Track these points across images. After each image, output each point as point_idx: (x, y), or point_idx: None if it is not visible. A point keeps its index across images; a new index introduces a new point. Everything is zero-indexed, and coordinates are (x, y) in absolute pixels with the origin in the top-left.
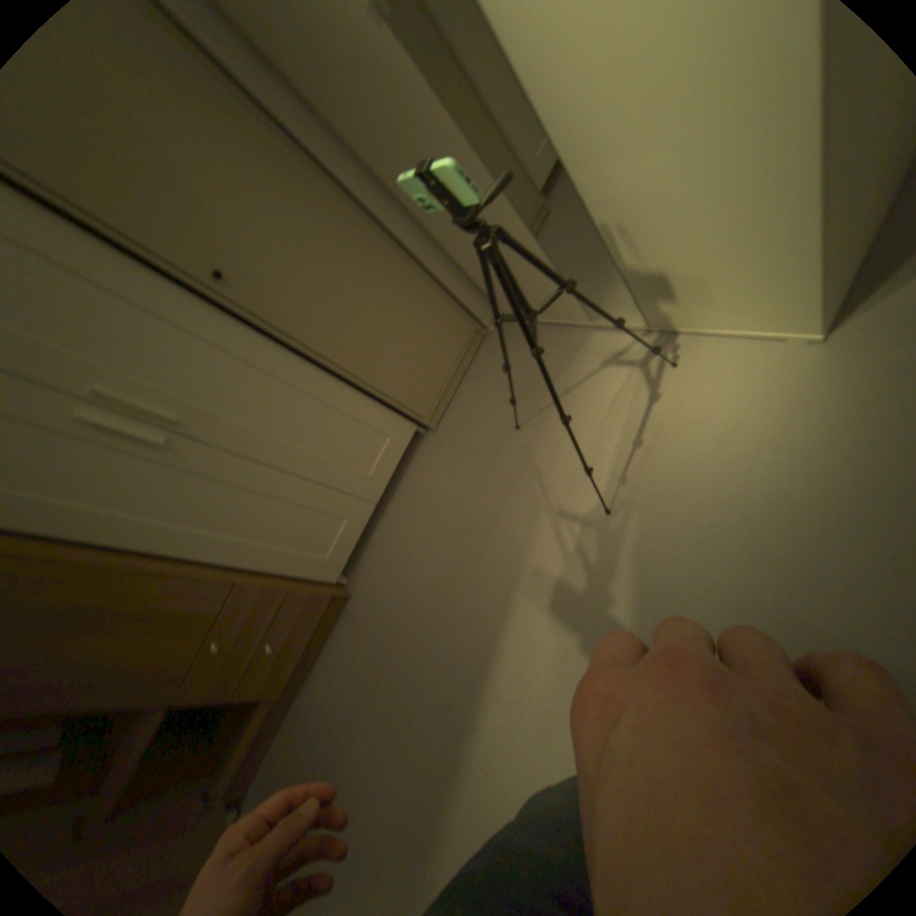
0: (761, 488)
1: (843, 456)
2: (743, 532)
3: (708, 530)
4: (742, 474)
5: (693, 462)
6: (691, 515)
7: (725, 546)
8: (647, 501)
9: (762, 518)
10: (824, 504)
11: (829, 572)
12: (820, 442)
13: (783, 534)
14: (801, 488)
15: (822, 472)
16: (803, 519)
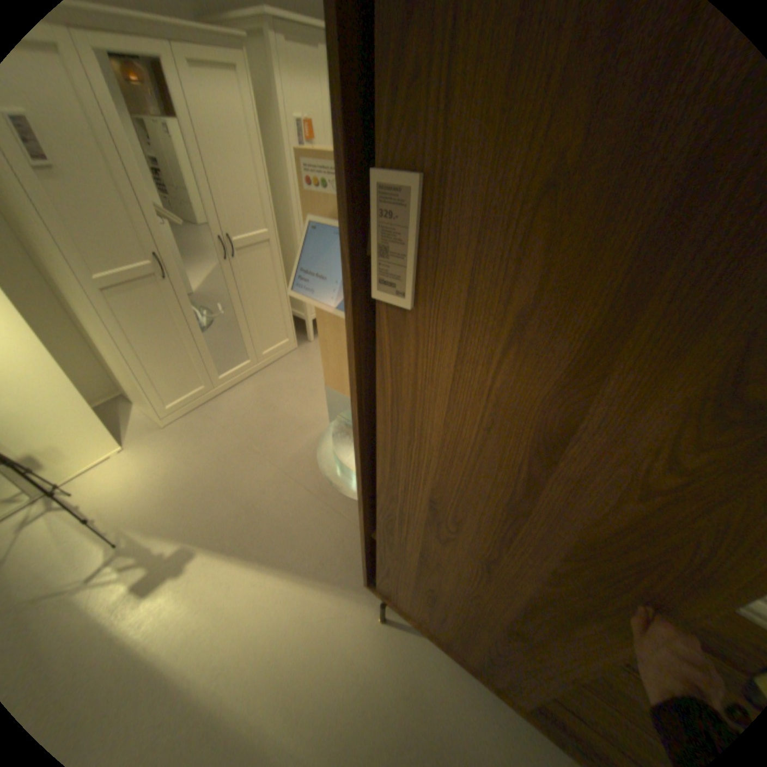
0: (158, 484)
1: (167, 461)
2: (170, 494)
3: (160, 505)
4: (148, 488)
5: (126, 503)
6: (149, 510)
7: (170, 501)
8: (126, 527)
9: (169, 487)
10: (177, 470)
11: (199, 475)
12: (157, 464)
13: (179, 483)
14: (168, 473)
15: (167, 467)
16: (178, 476)
